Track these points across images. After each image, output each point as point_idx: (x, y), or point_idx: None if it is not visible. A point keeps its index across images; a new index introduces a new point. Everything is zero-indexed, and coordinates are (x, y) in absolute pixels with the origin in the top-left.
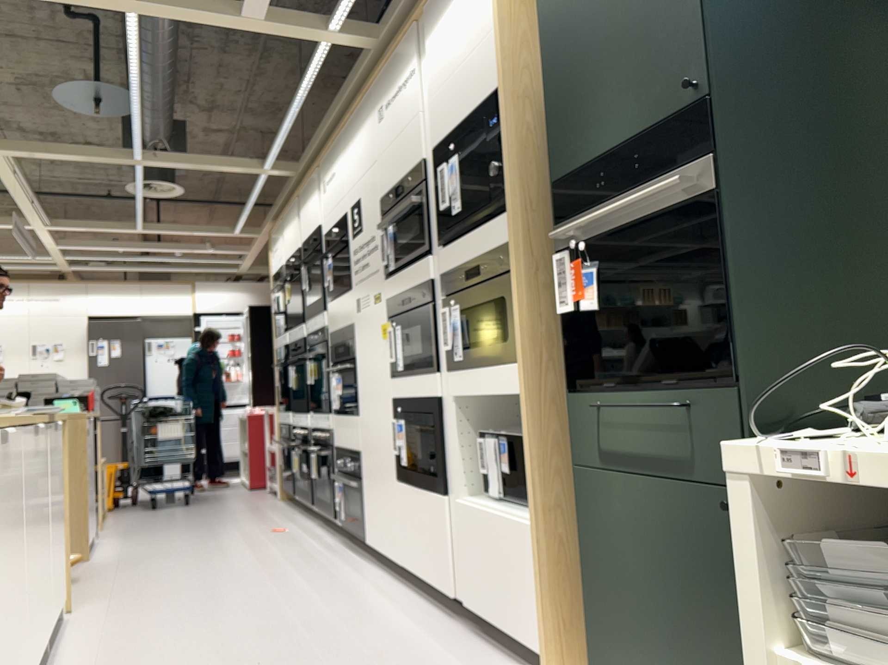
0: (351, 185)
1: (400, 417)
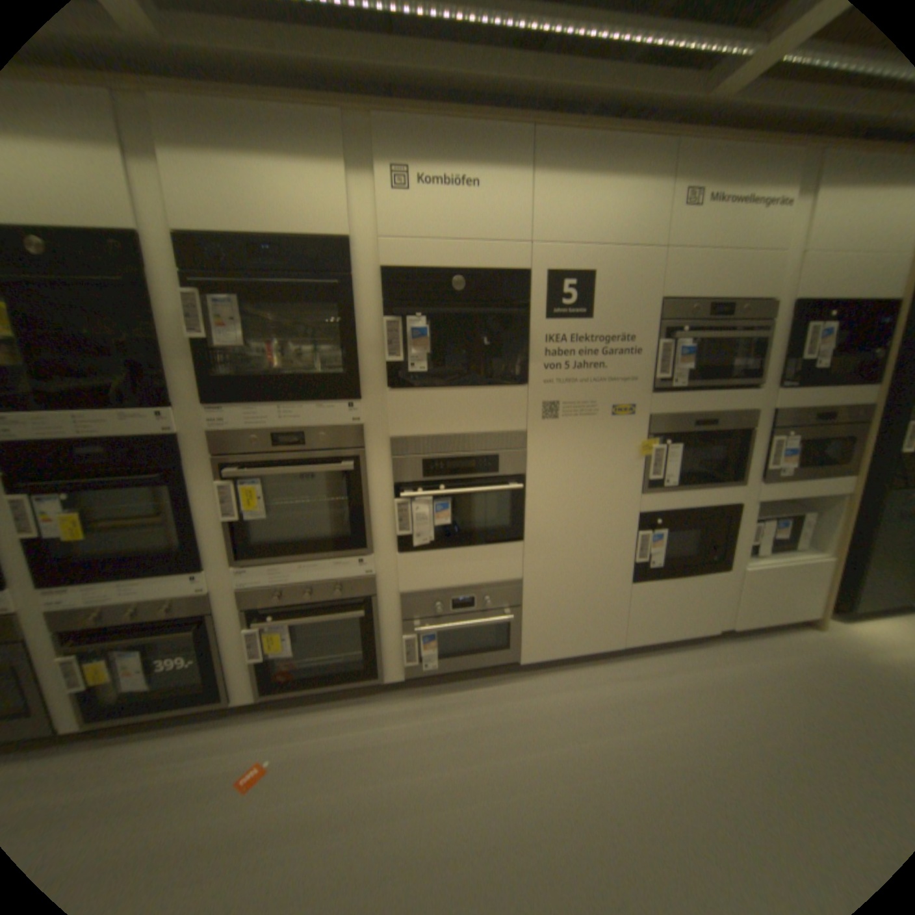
0: (560, 239)
1: (657, 527)
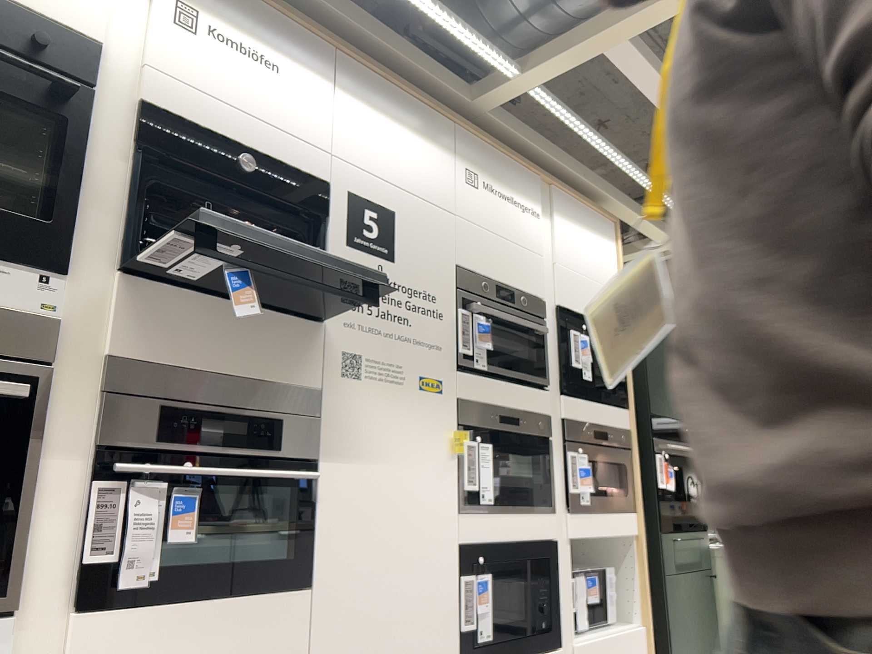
0: (361, 163)
1: (480, 569)
